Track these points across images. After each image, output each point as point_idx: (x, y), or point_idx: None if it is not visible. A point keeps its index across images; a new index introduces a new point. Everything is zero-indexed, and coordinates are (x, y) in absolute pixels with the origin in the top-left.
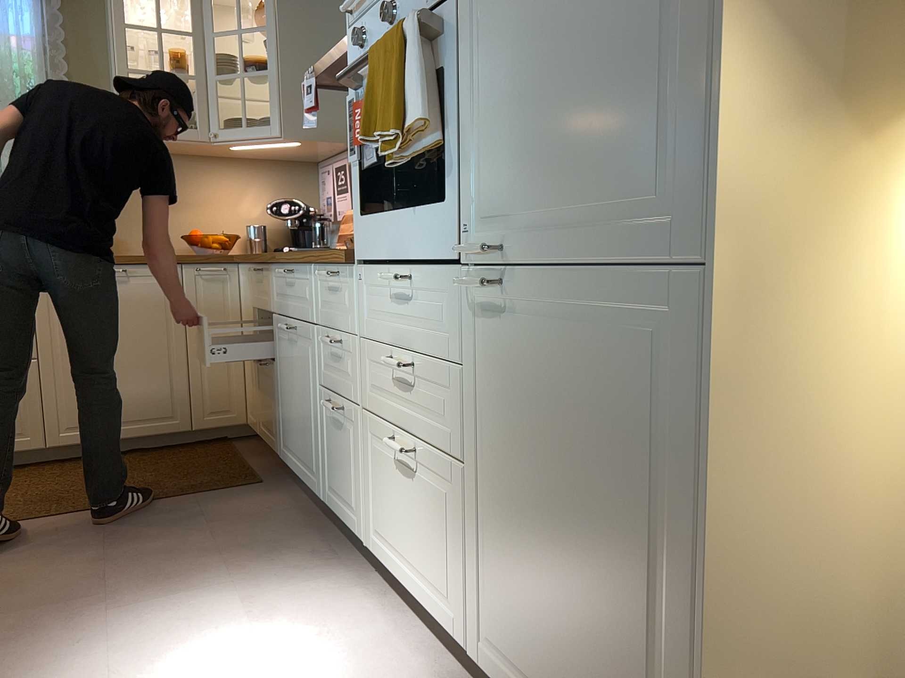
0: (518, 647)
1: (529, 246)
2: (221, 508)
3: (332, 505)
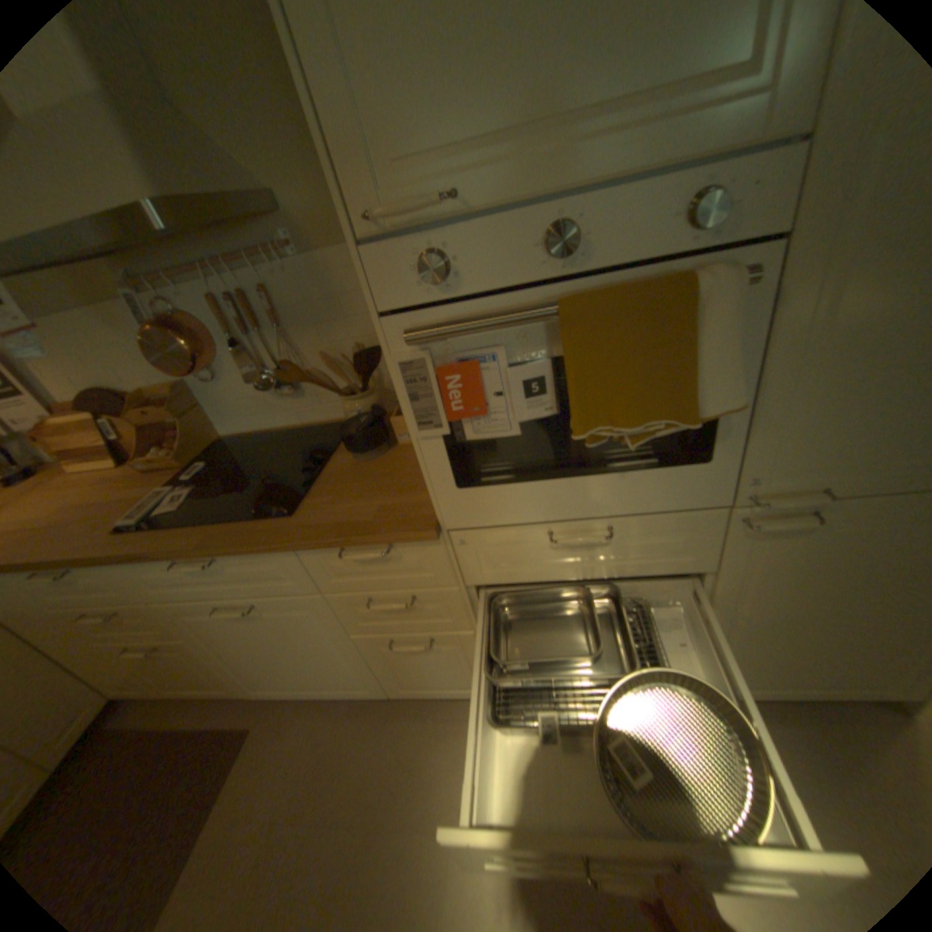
0: (762, 679)
1: (863, 485)
2: (267, 794)
3: (413, 694)
